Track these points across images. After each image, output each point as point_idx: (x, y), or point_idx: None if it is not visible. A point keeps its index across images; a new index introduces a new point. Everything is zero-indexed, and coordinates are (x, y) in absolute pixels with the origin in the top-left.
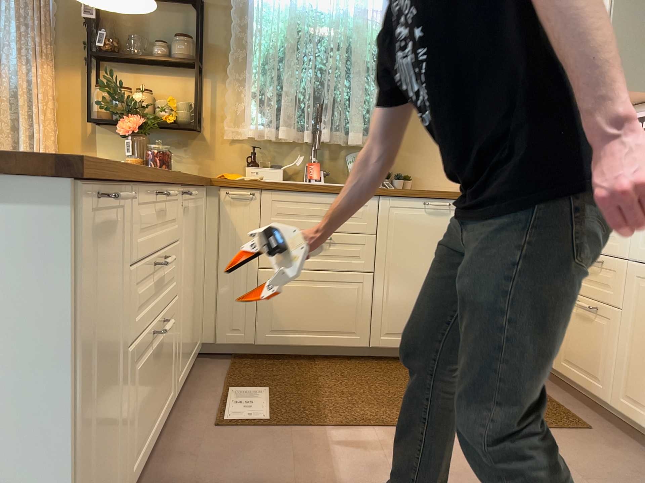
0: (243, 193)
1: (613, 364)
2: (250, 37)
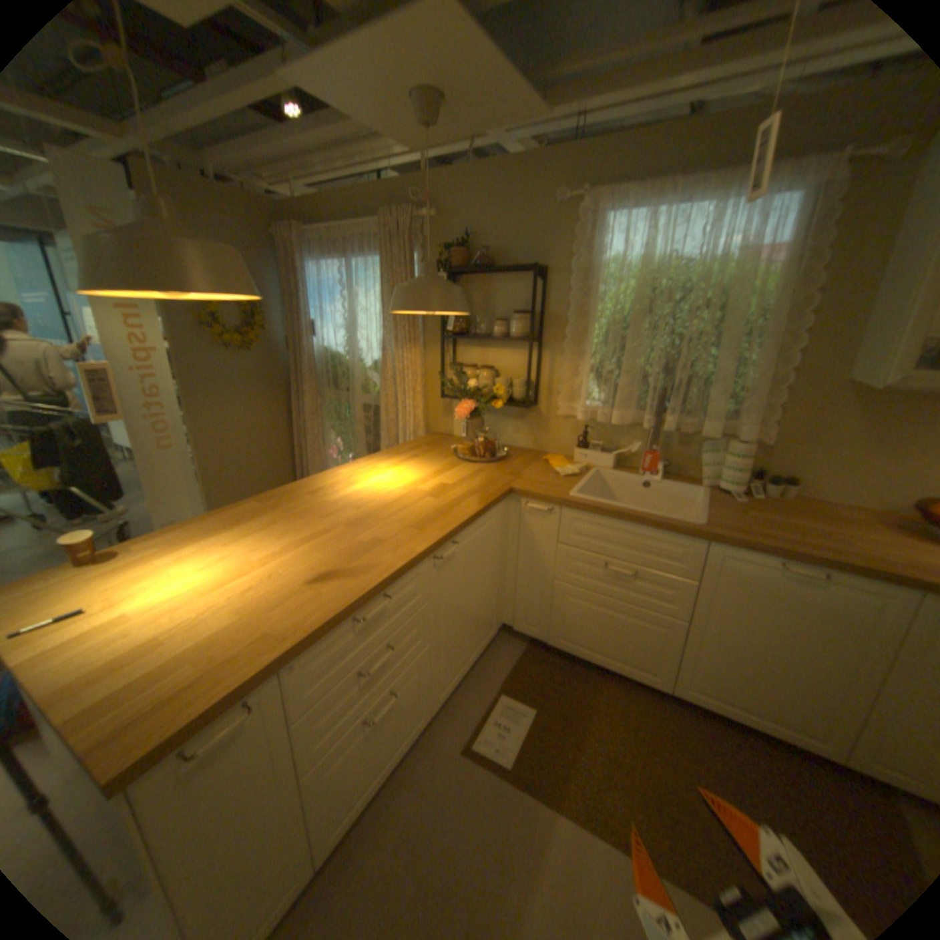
0: (540, 508)
1: None
2: (591, 303)
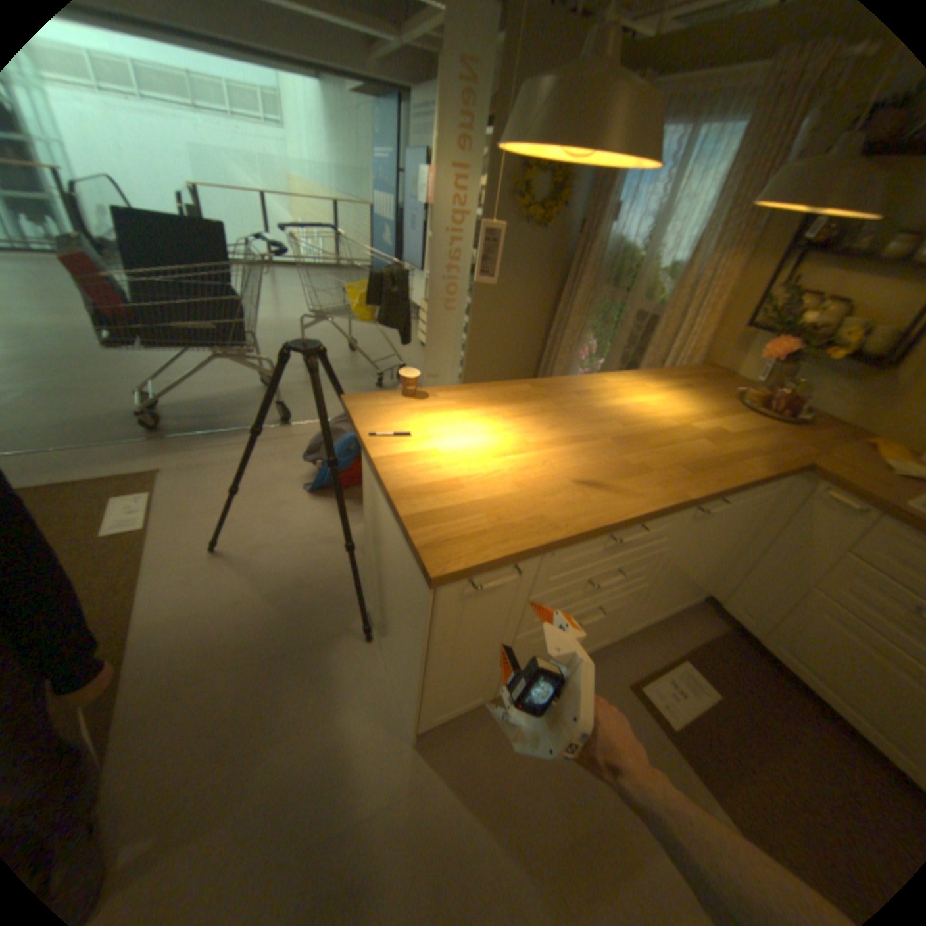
0: (851, 503)
1: None
2: None
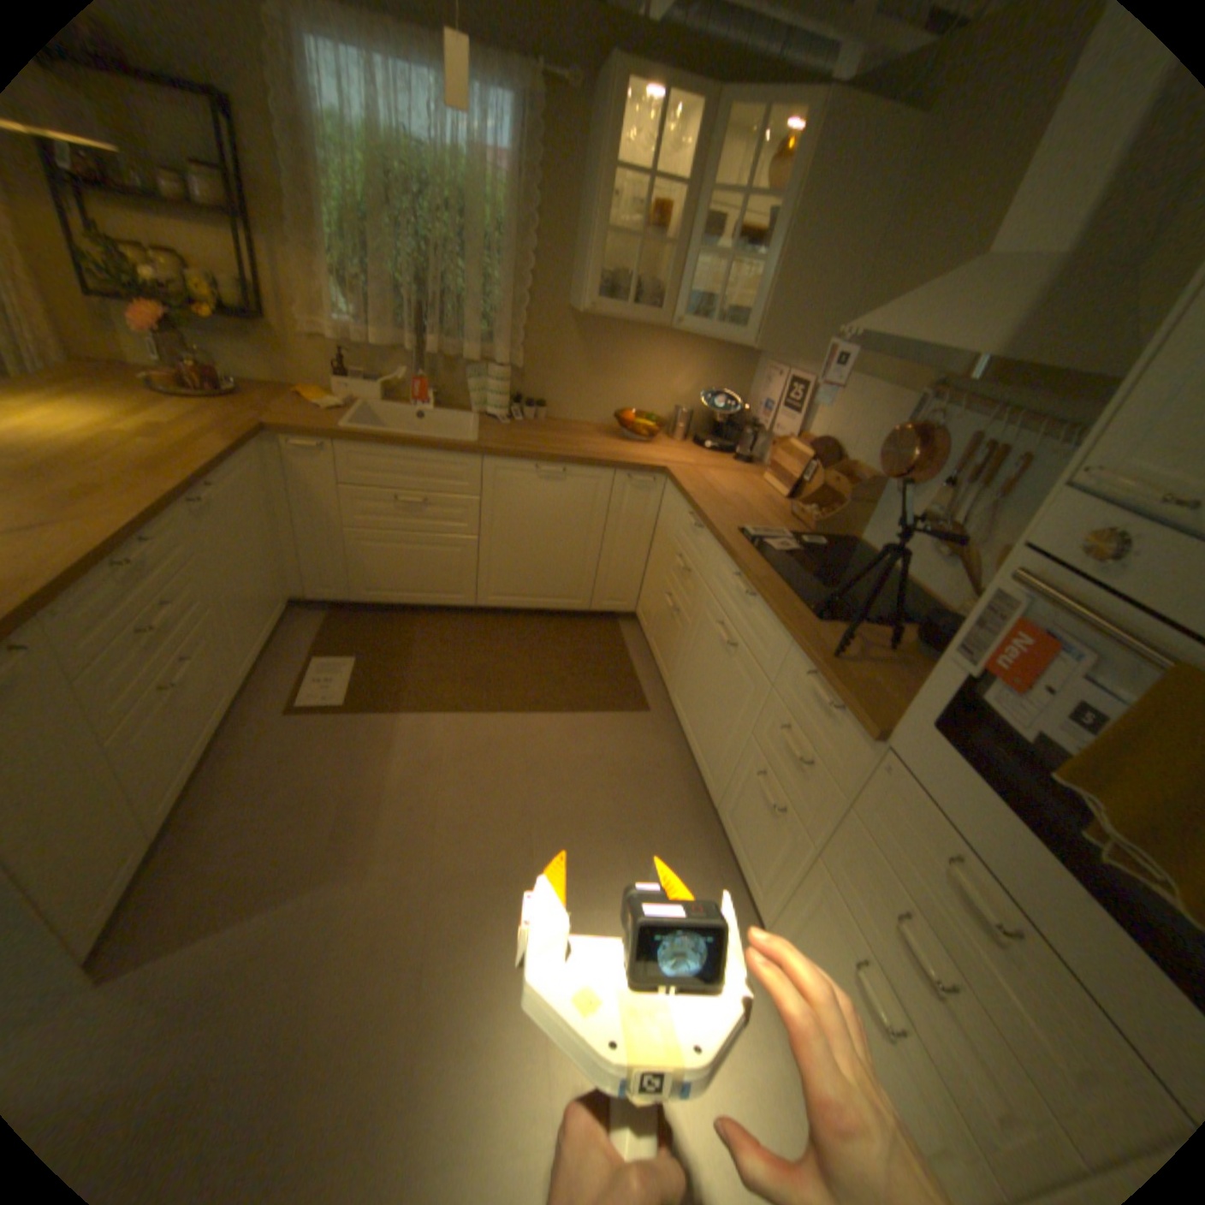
0: (308, 445)
1: (676, 663)
2: (311, 175)
